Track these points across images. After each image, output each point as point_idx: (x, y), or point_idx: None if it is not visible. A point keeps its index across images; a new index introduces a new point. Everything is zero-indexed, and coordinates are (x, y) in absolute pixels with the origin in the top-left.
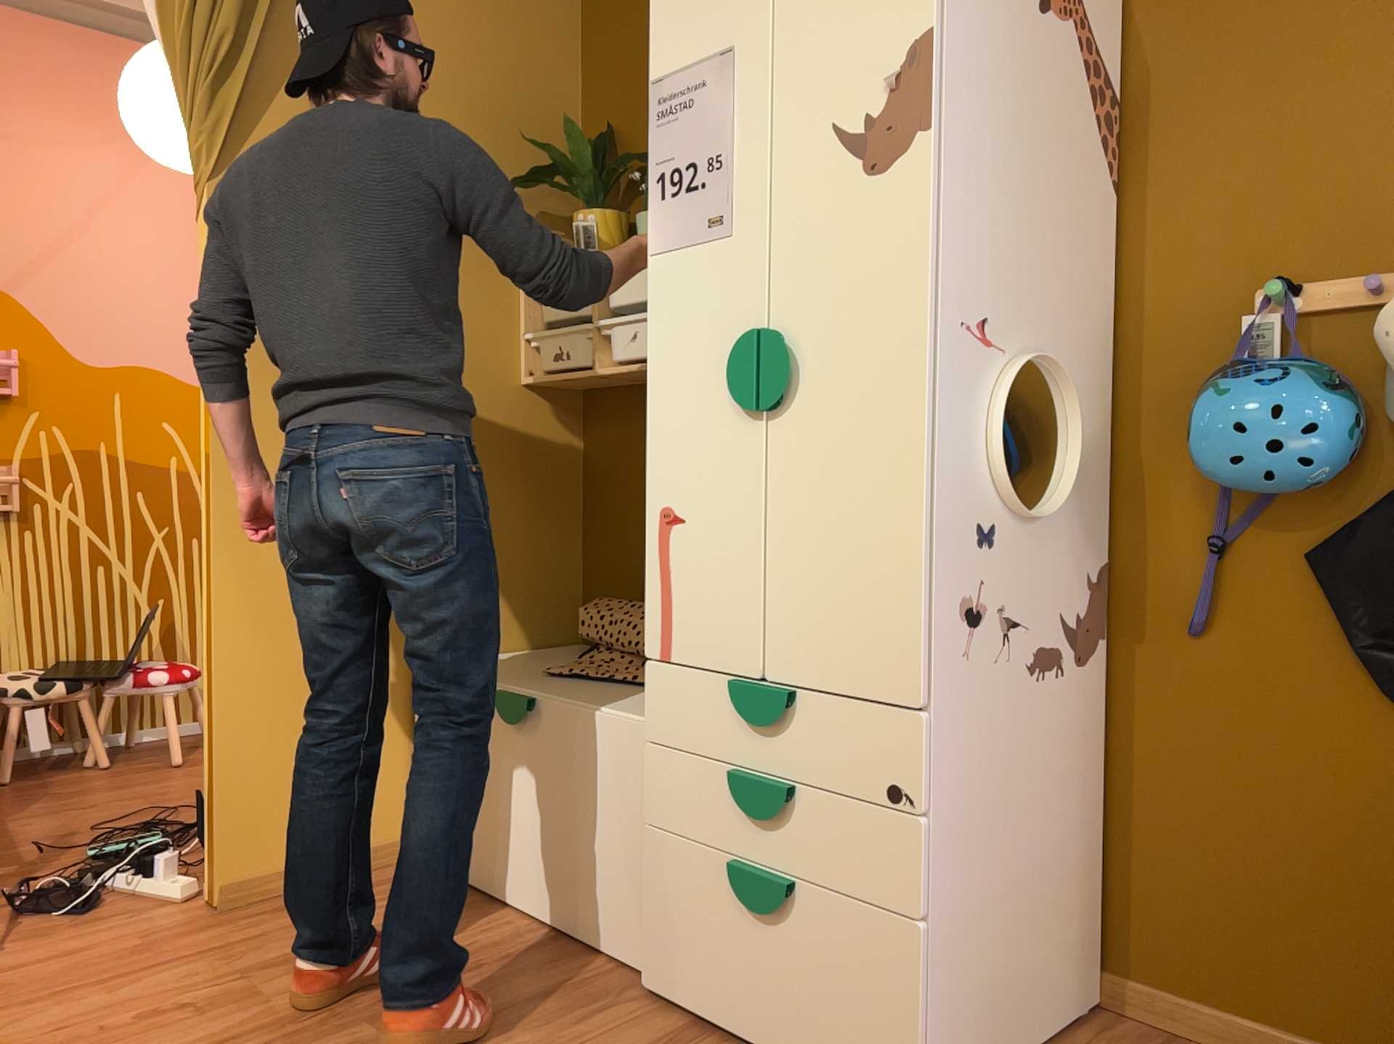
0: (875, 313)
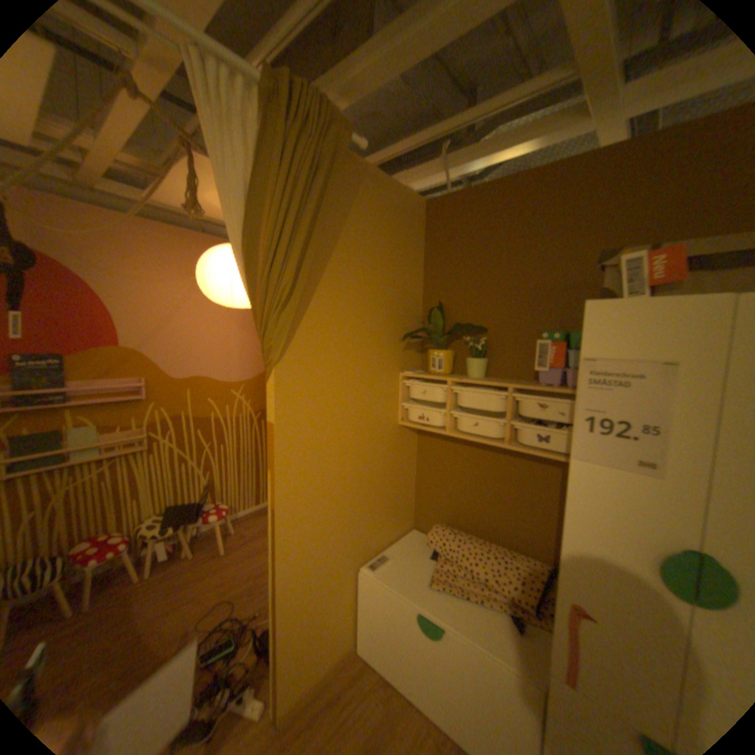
0: None
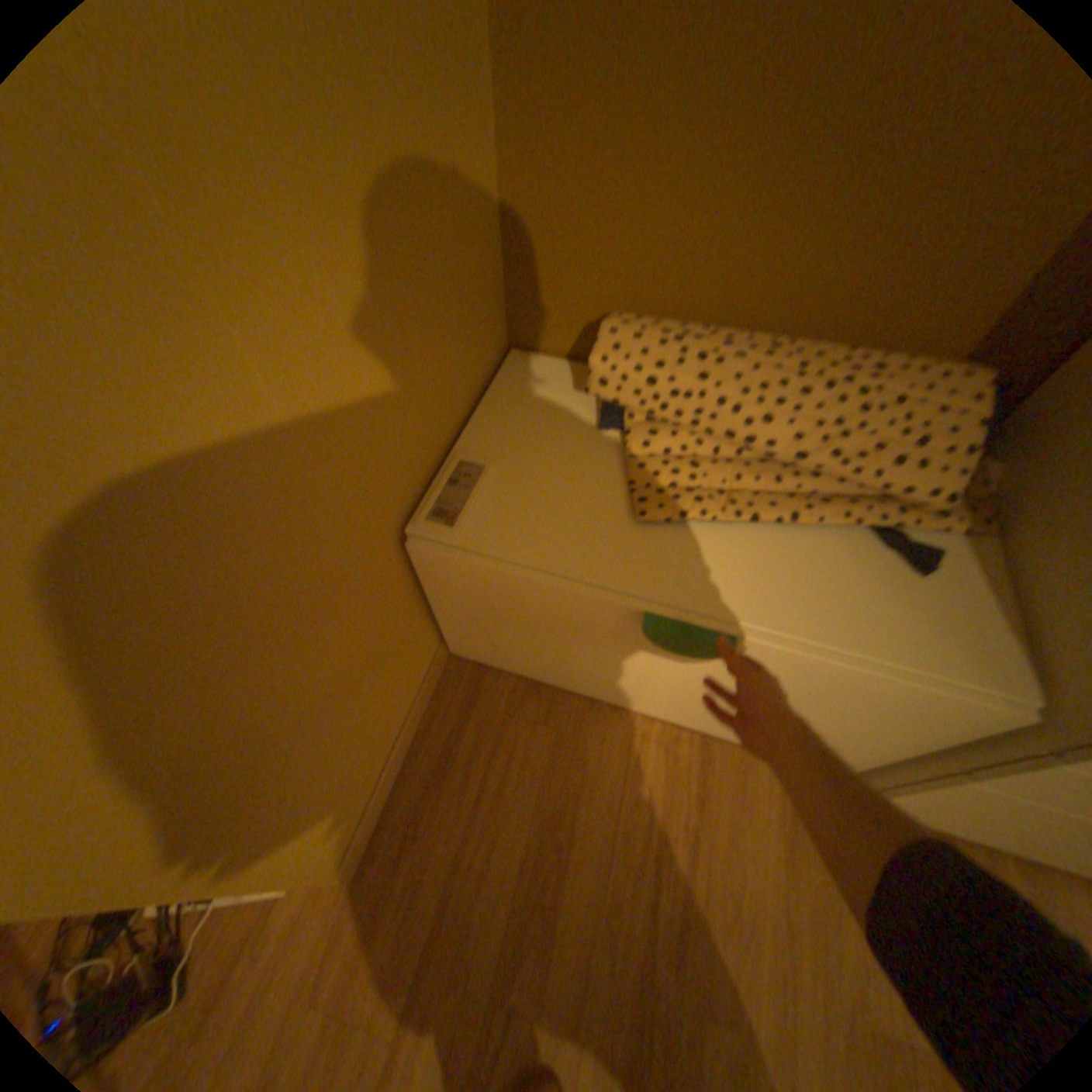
0: None
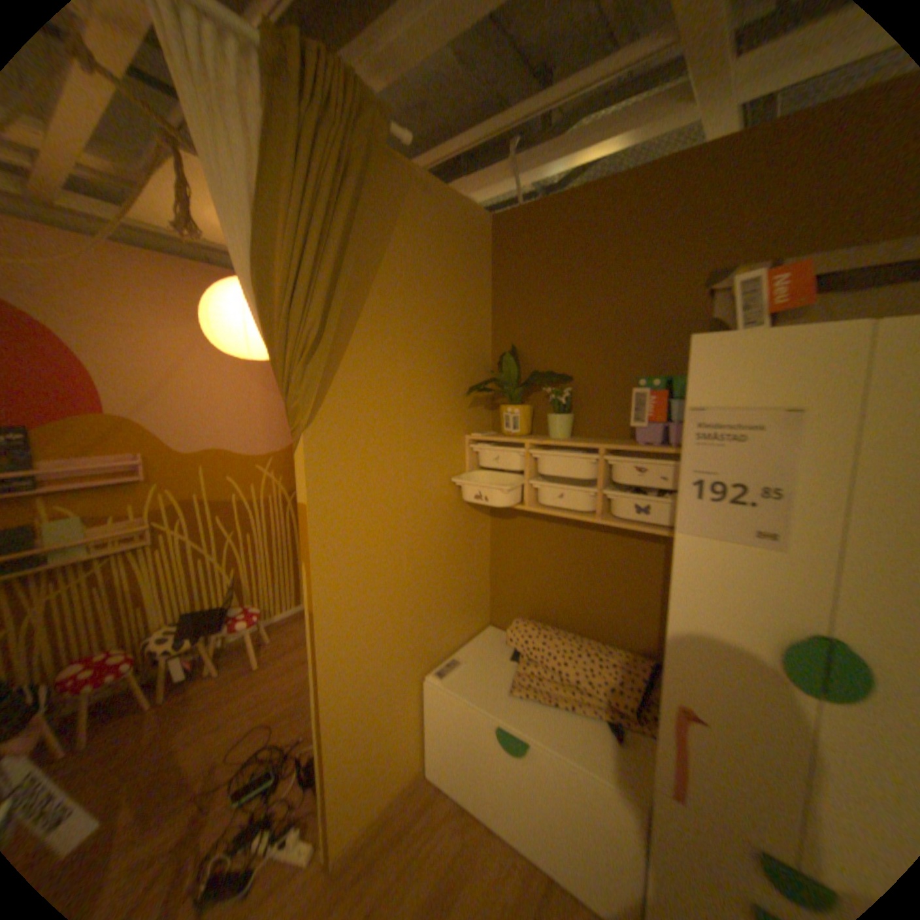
0: None
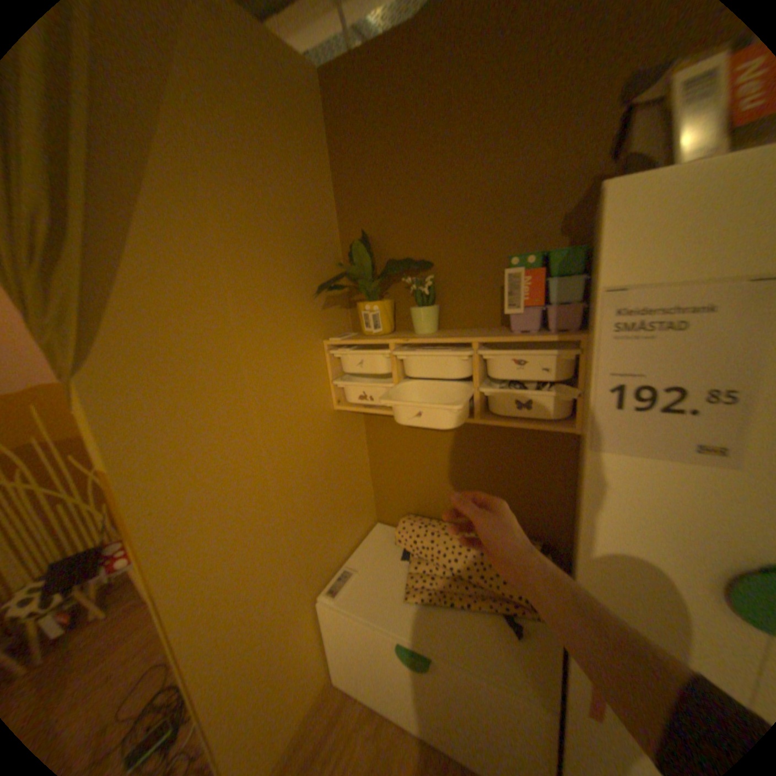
0: None
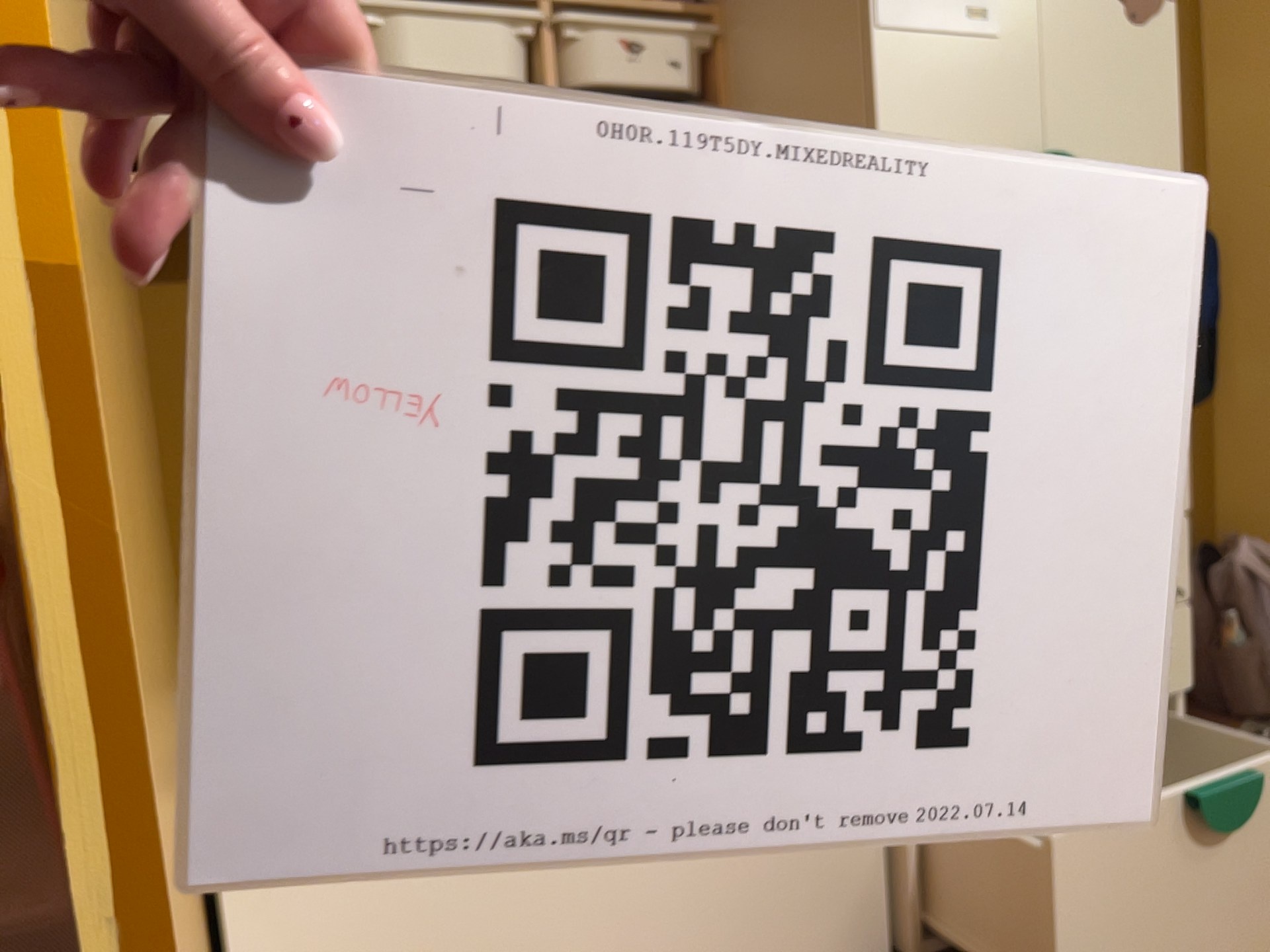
0: (1145, 156)
